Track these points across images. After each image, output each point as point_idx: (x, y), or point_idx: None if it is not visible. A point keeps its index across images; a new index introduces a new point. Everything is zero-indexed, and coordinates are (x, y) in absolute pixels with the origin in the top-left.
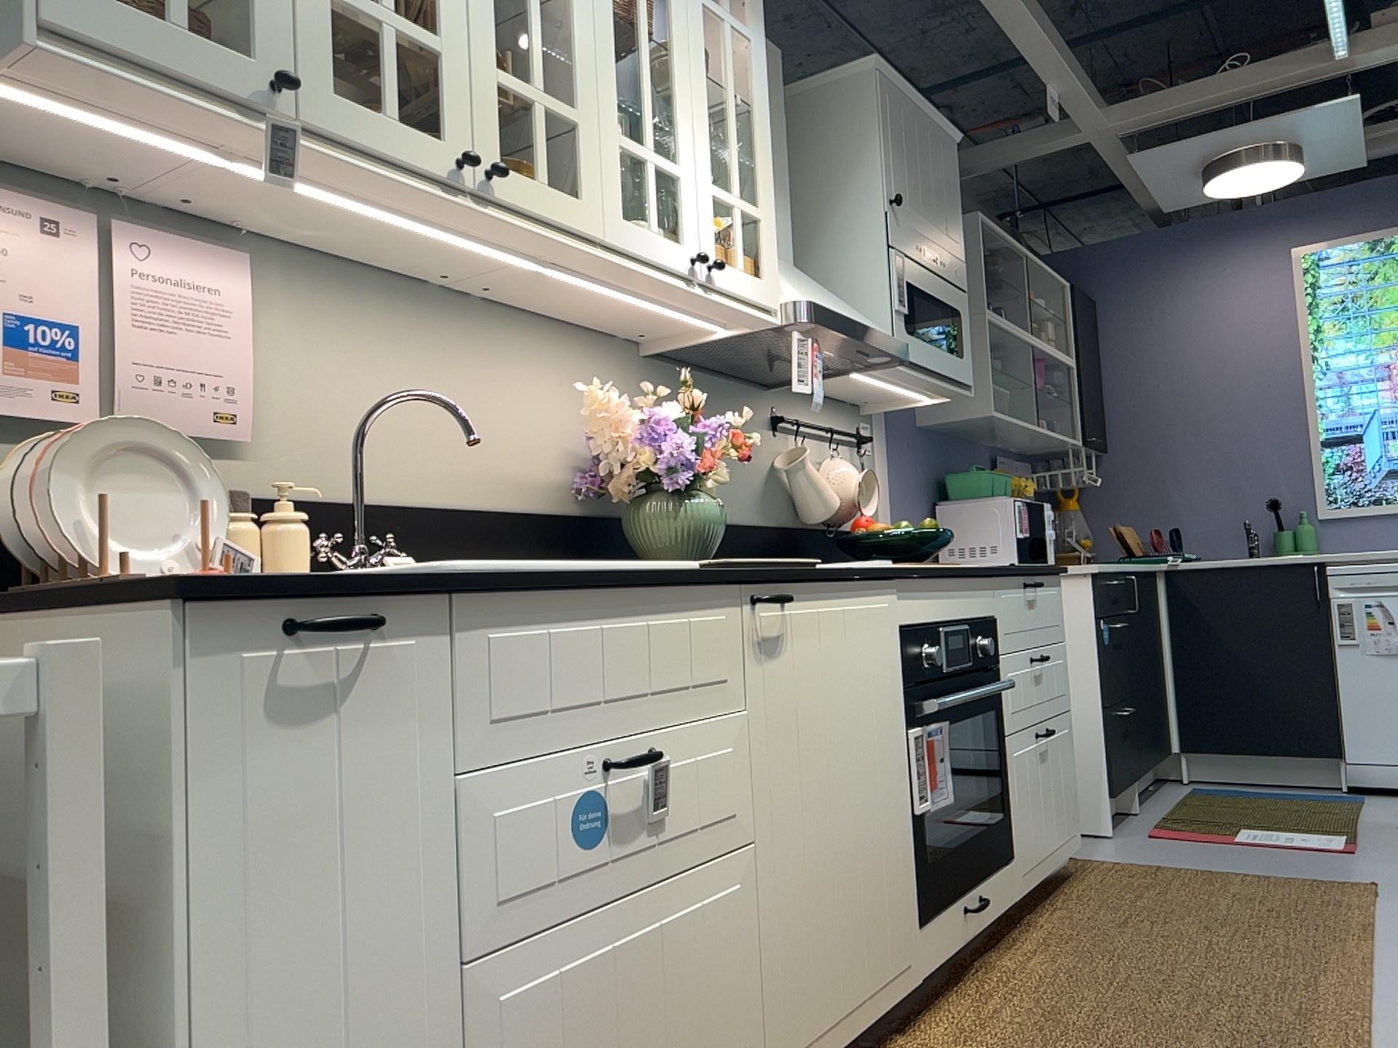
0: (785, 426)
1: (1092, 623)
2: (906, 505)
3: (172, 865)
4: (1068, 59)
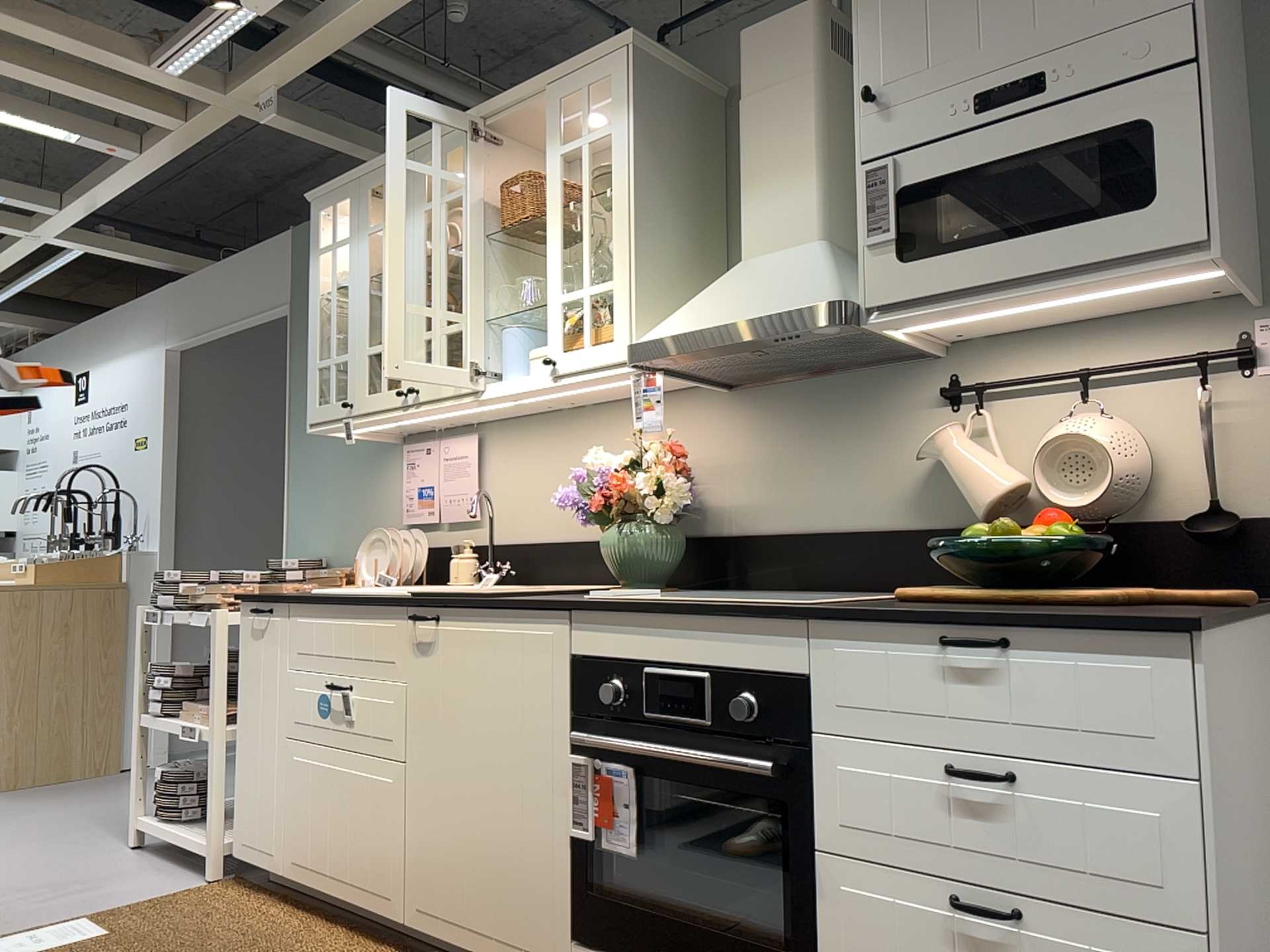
0: (973, 394)
1: None
2: None
3: (240, 670)
4: None
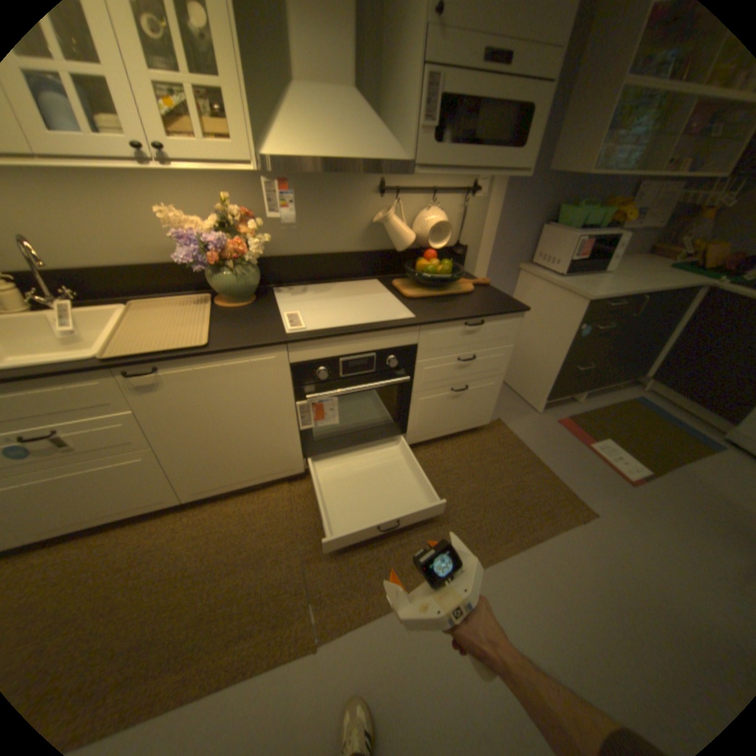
0: (390, 190)
1: (577, 324)
2: (511, 226)
3: None
4: None
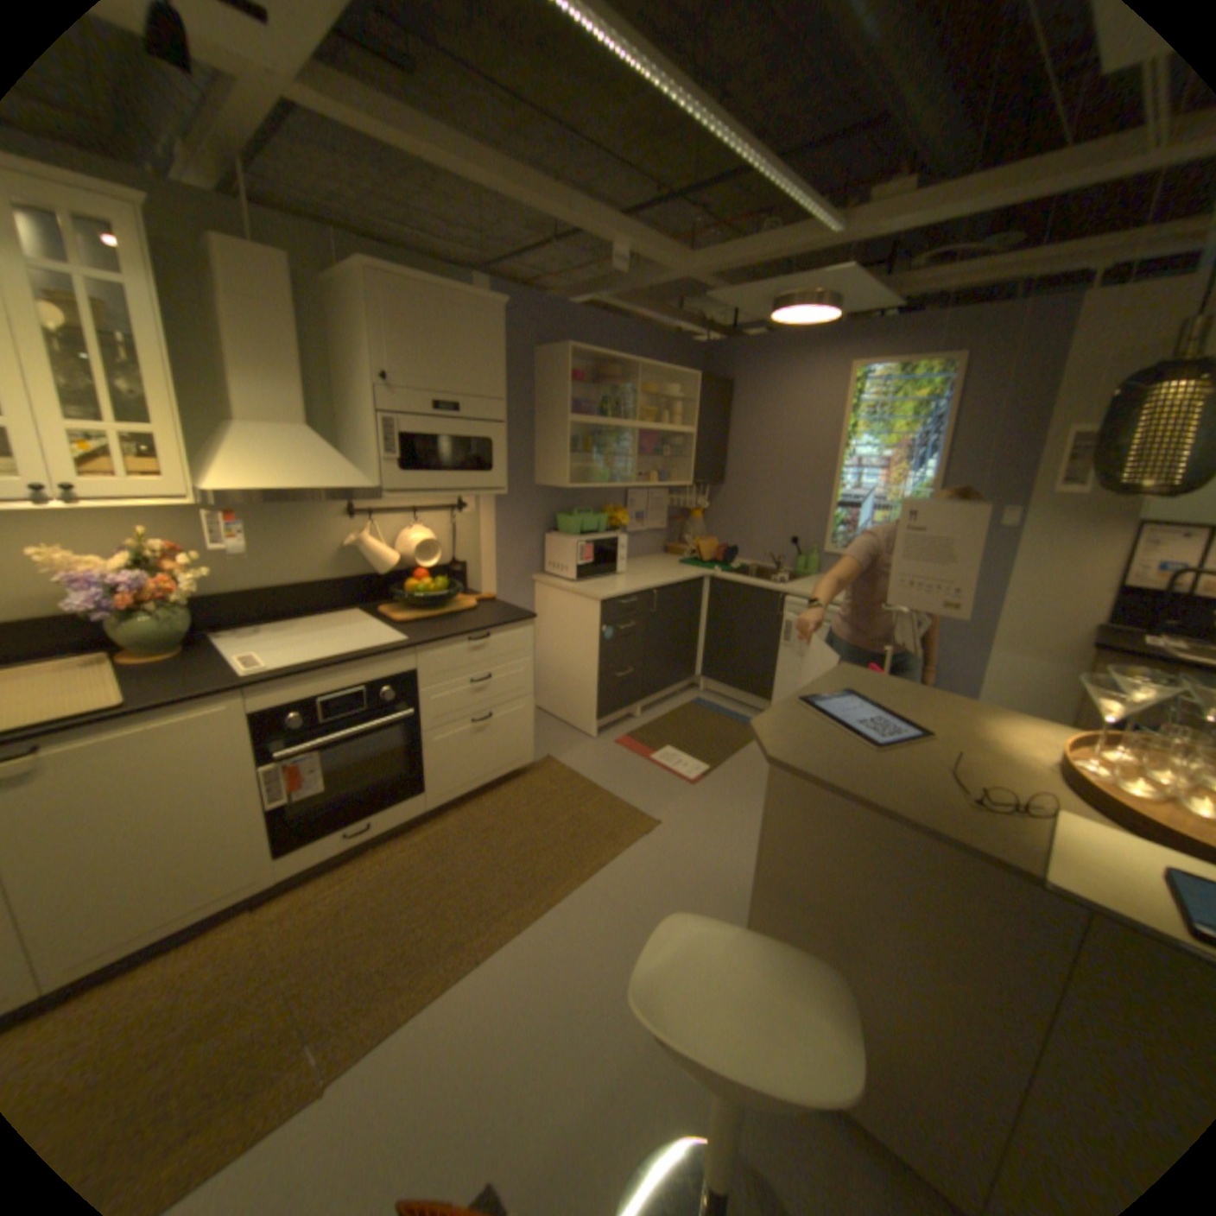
0: (363, 512)
1: (598, 627)
2: (512, 538)
3: None
4: (619, 224)
